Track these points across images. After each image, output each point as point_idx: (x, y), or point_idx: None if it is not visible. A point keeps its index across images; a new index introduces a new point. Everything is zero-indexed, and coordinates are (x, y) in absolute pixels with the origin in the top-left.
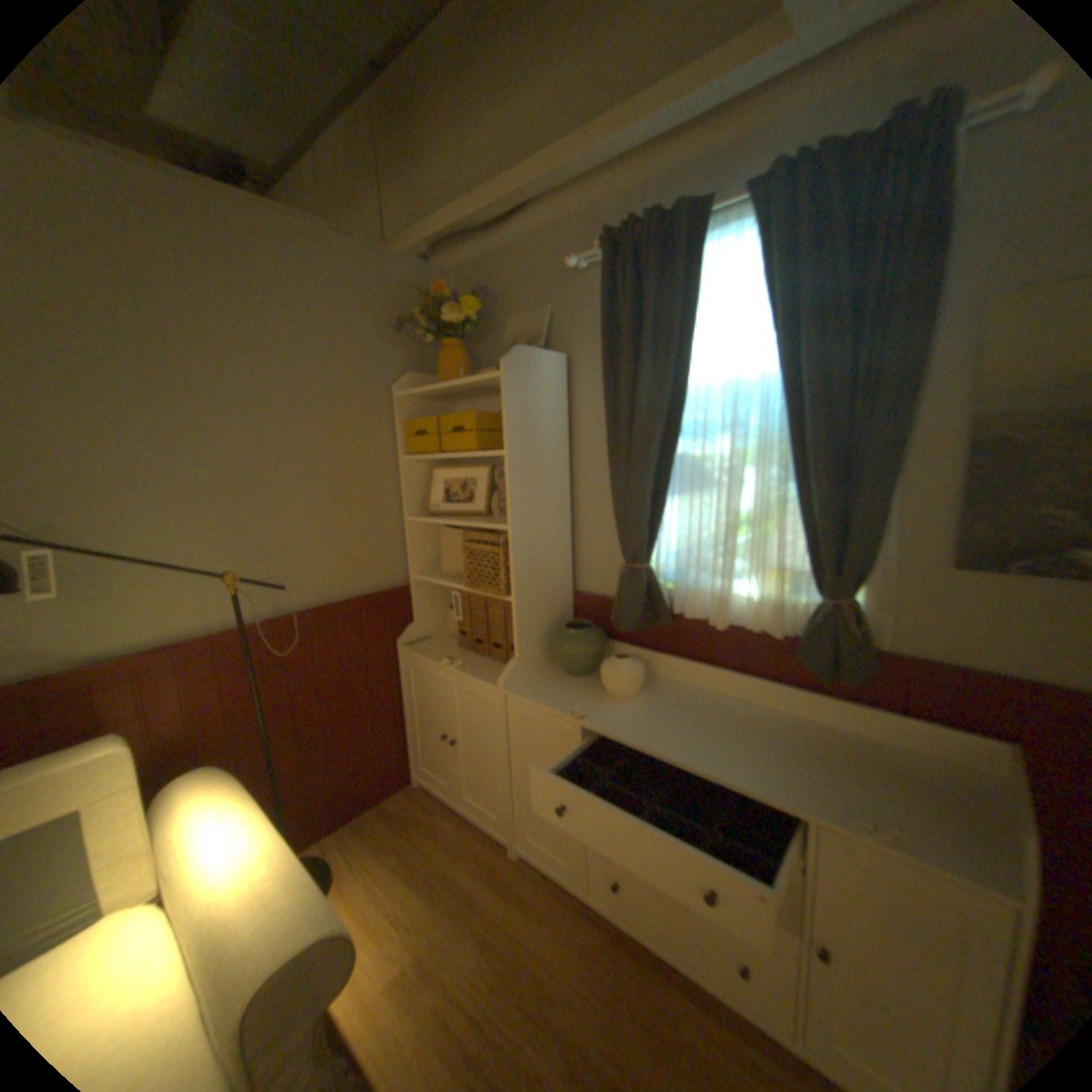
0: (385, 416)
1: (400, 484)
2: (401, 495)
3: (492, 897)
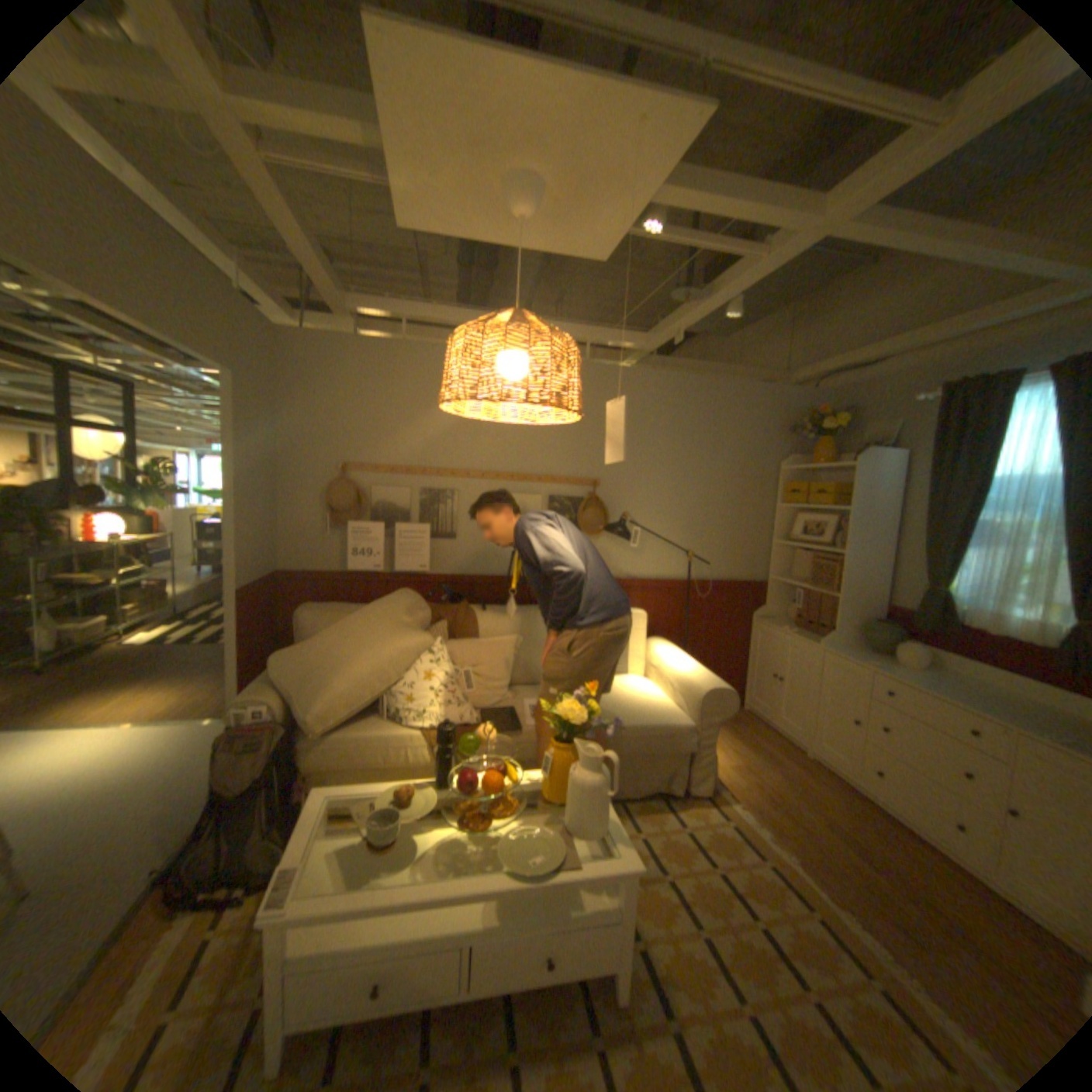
0: (771, 480)
1: (772, 520)
2: (771, 526)
3: (793, 765)
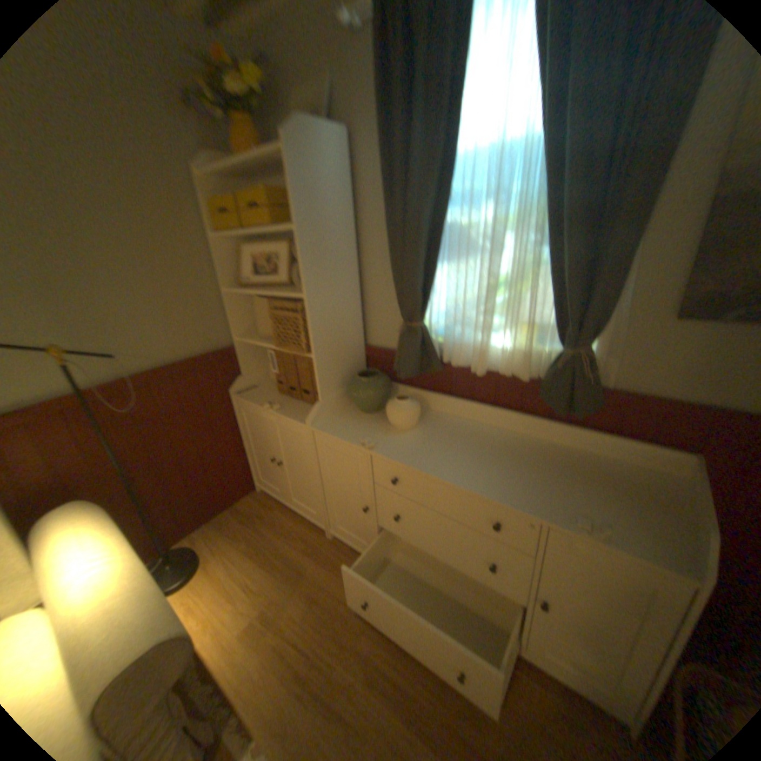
0: (185, 193)
1: (210, 258)
2: (213, 268)
3: (314, 565)
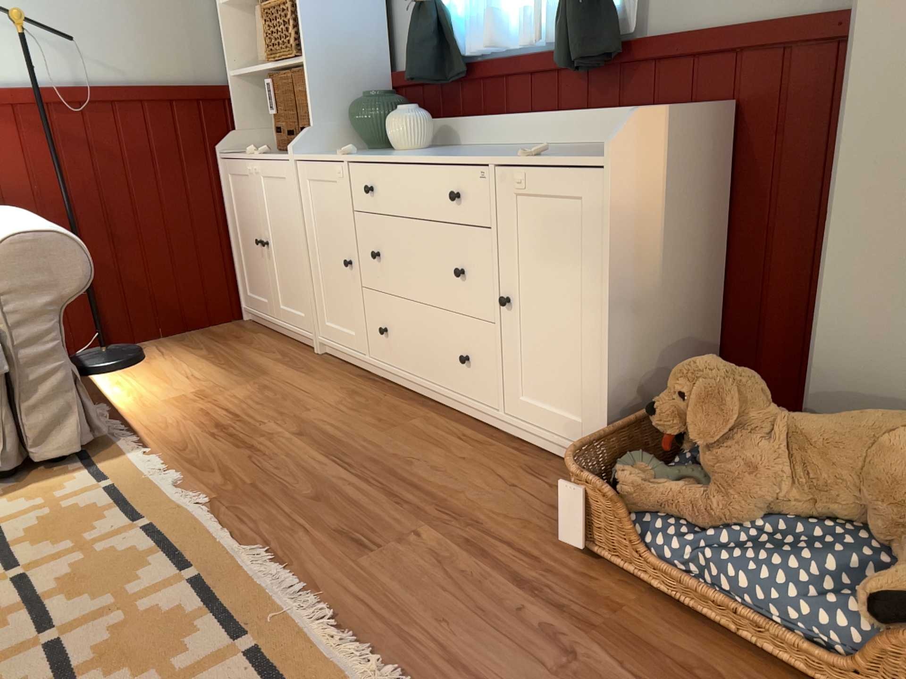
0: None
1: None
2: None
3: (284, 369)
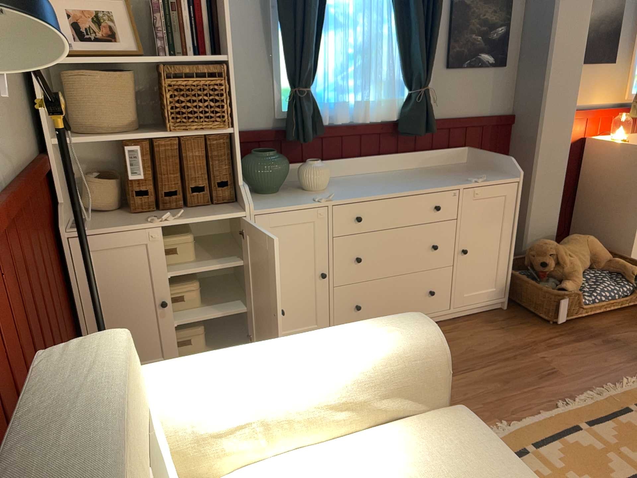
0: None
1: None
2: None
3: None
